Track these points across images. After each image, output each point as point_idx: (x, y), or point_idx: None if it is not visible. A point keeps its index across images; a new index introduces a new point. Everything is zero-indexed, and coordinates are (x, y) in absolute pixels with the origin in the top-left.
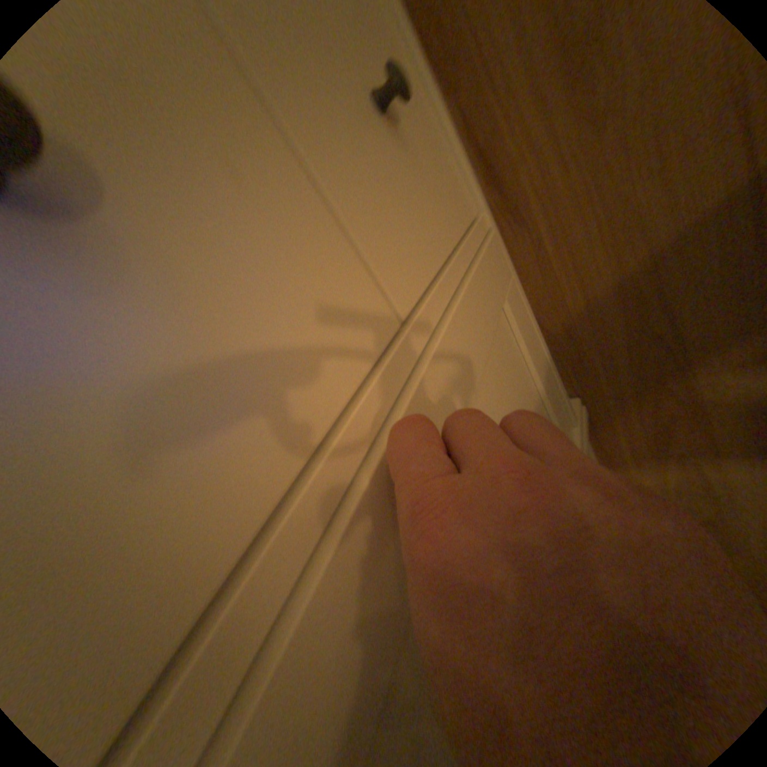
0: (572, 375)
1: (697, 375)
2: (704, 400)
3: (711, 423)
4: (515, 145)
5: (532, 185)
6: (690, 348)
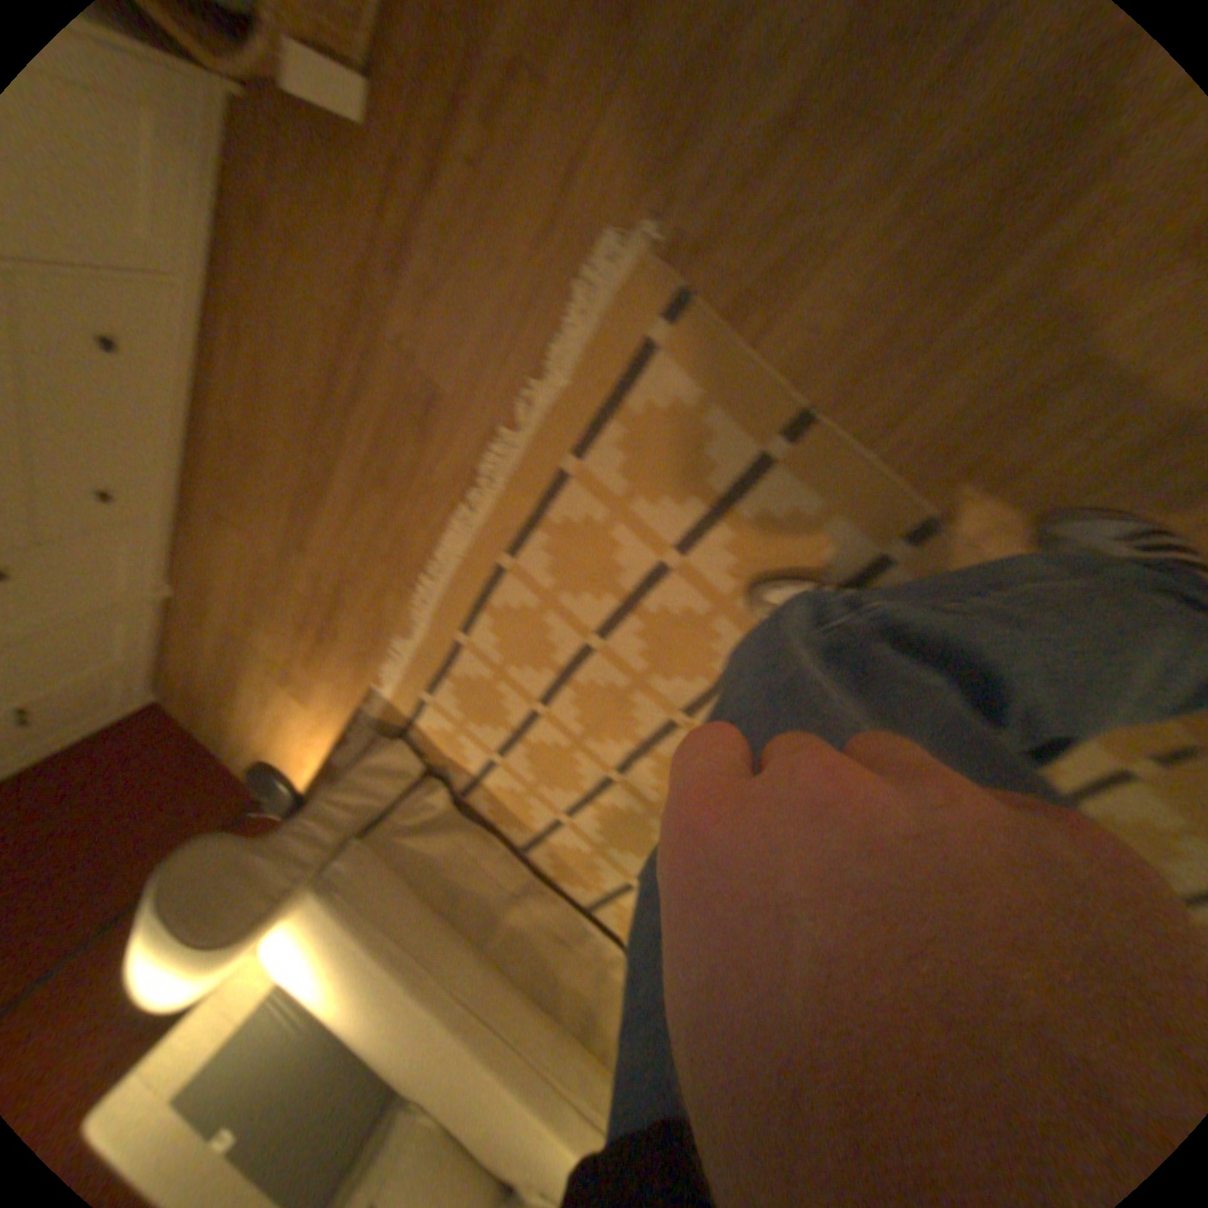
0: (170, 580)
1: (203, 621)
2: (202, 630)
3: (200, 639)
4: (191, 510)
5: (189, 523)
6: (205, 611)
